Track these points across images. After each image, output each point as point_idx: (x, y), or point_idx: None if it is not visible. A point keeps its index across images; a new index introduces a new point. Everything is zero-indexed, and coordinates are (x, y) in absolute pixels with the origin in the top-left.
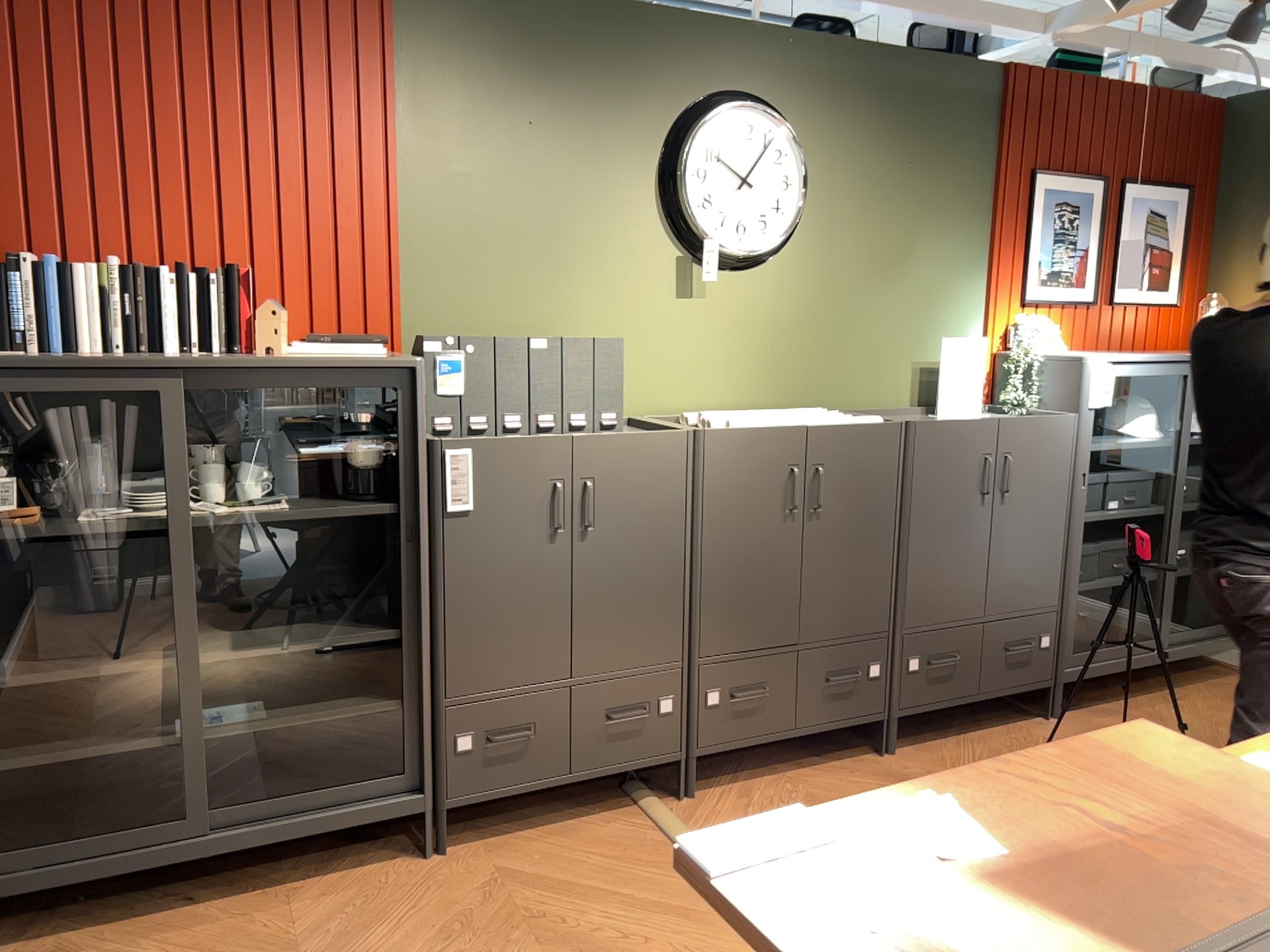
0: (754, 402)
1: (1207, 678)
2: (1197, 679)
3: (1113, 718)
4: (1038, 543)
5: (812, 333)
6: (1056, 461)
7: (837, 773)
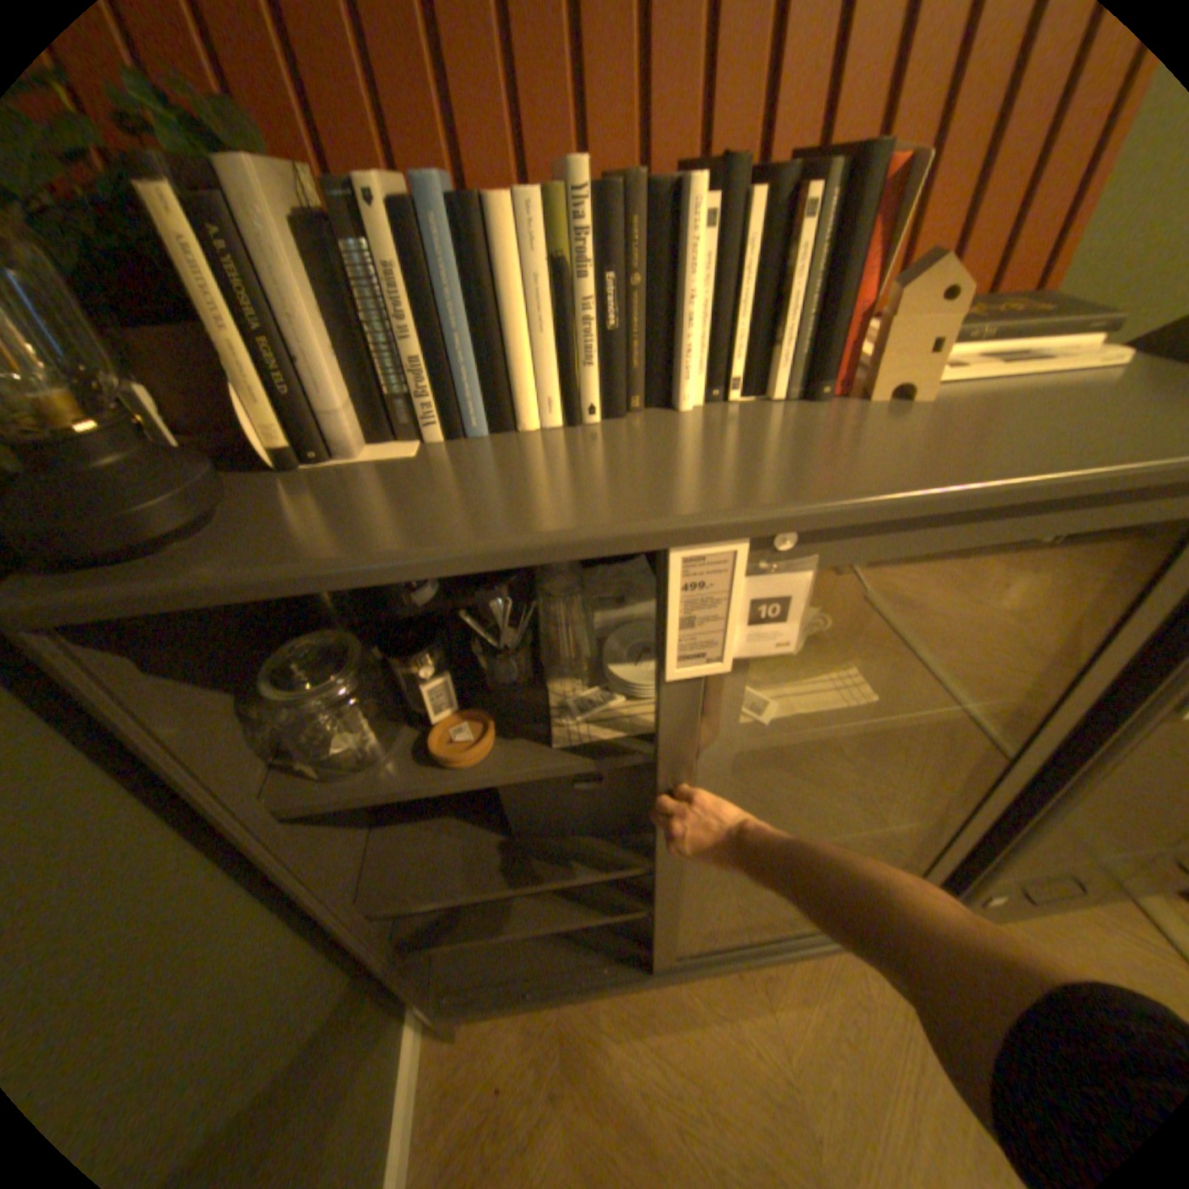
0: None
1: None
2: None
3: None
4: None
5: None
6: None
7: None
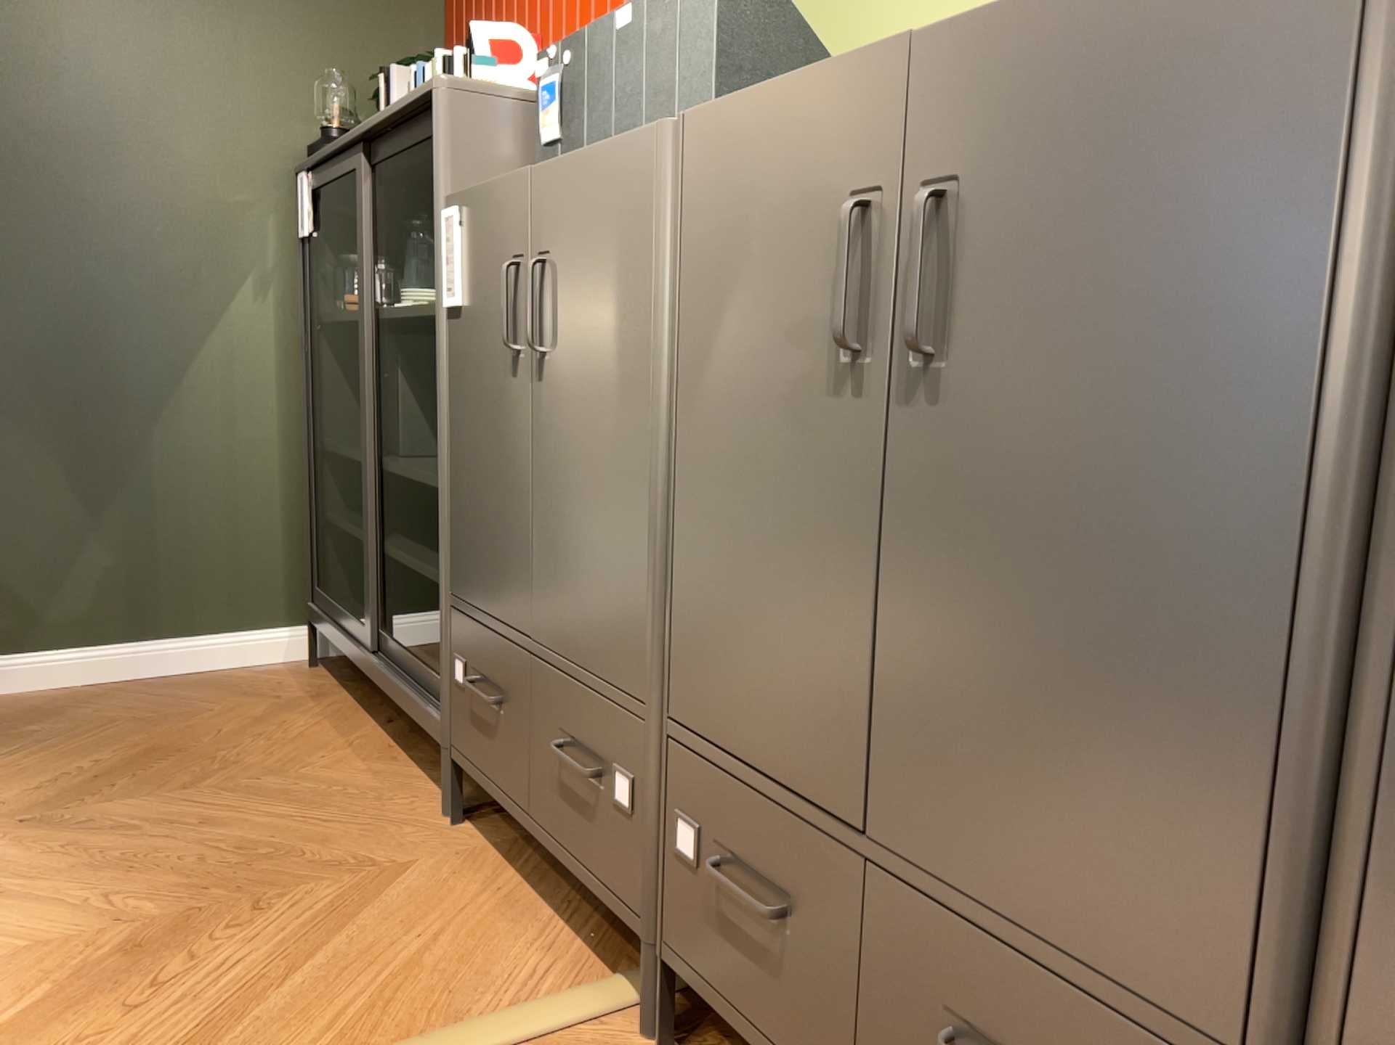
0: None
1: None
2: None
3: None
4: None
5: None
6: None
7: None
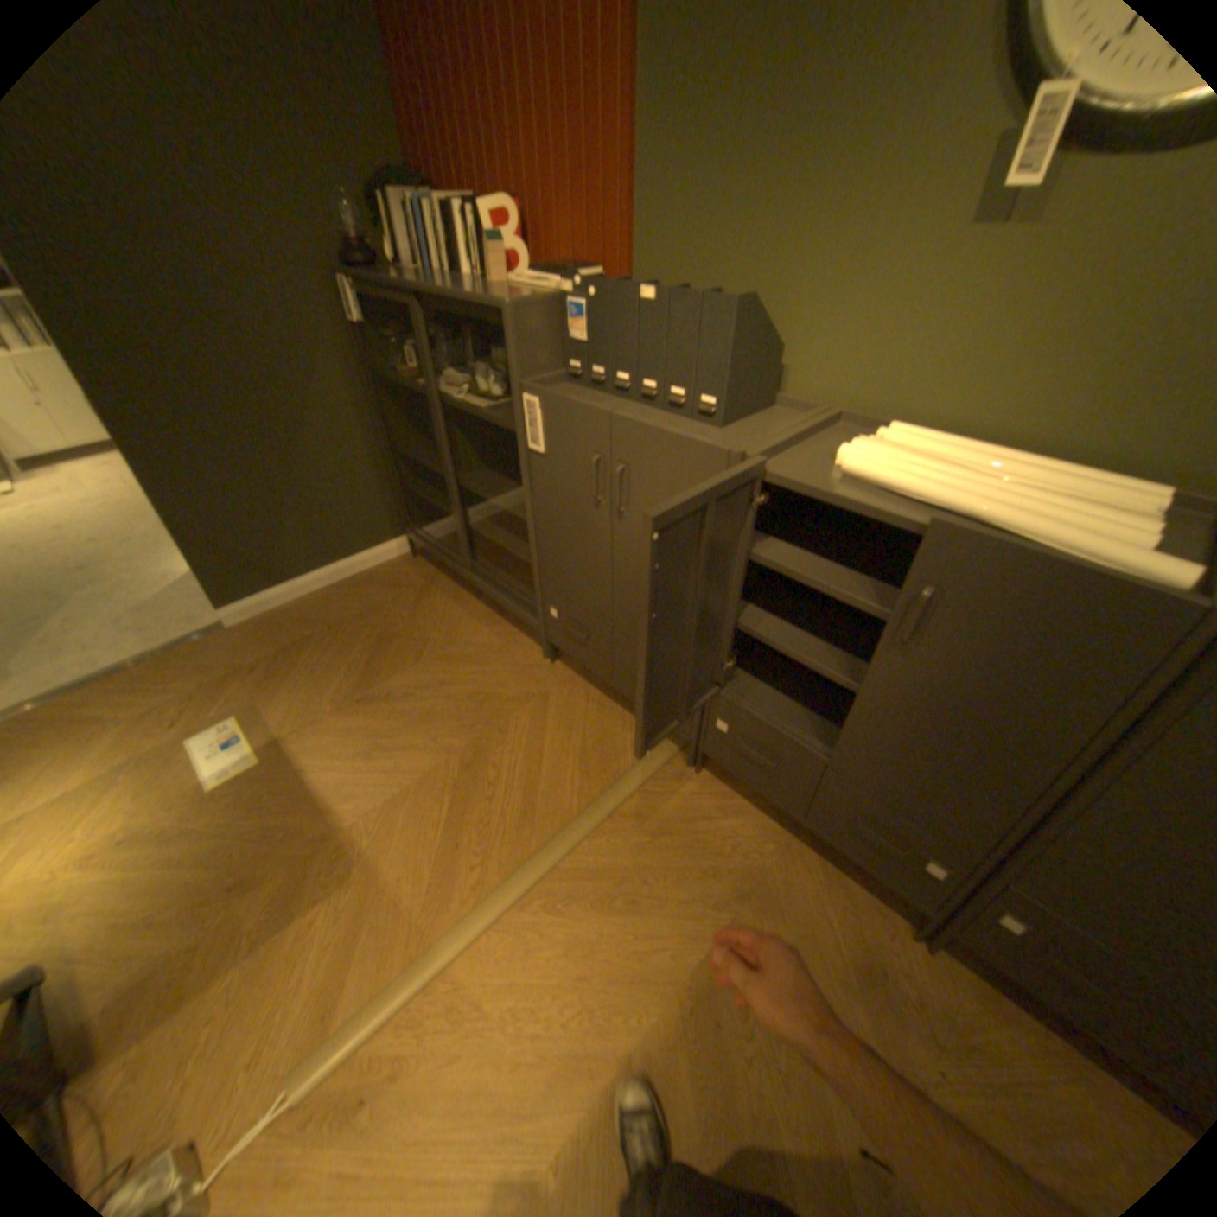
0: (1066, 438)
1: None
2: None
3: None
4: None
5: None
6: None
7: (835, 892)
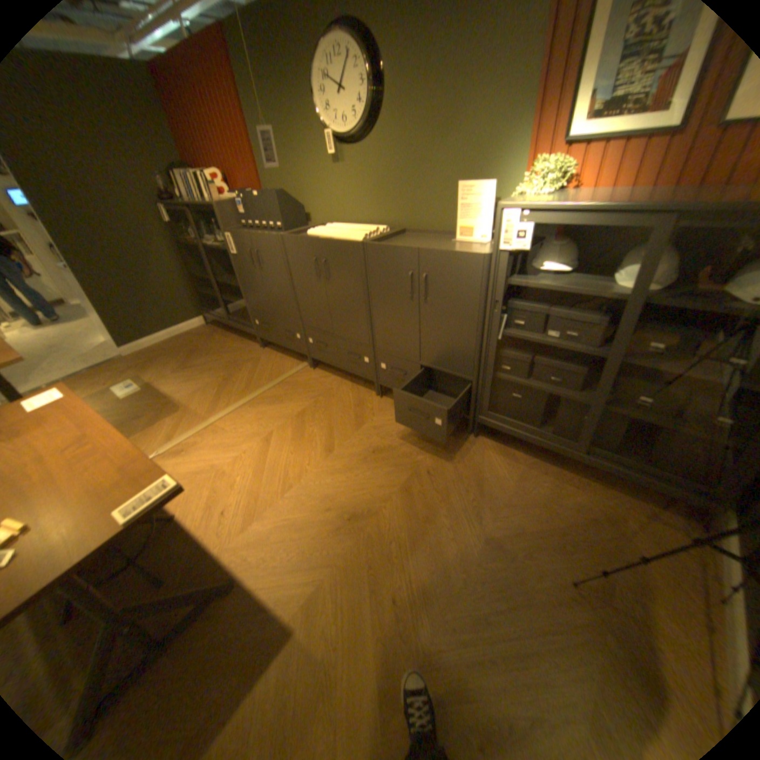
0: (371, 220)
1: (651, 503)
2: (640, 497)
3: (500, 457)
4: (454, 335)
5: (396, 180)
6: (465, 286)
7: (353, 389)
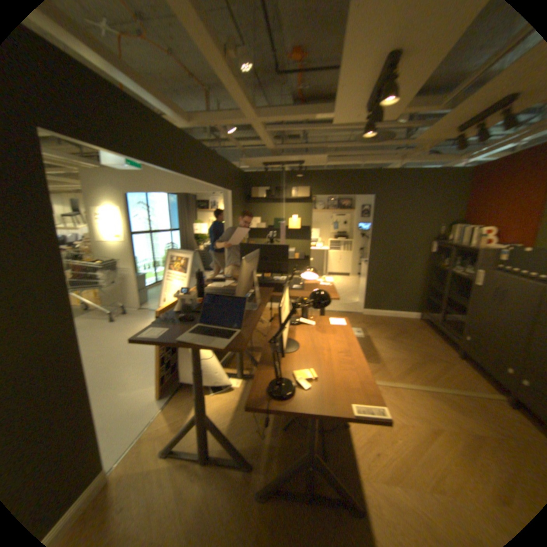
0: None
1: None
2: None
3: None
4: None
5: None
6: None
7: None
